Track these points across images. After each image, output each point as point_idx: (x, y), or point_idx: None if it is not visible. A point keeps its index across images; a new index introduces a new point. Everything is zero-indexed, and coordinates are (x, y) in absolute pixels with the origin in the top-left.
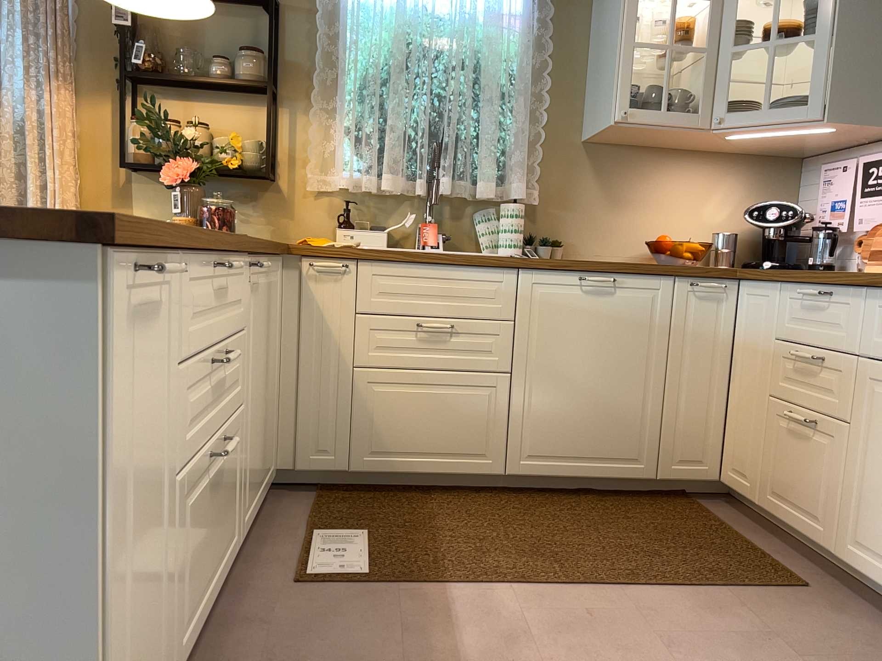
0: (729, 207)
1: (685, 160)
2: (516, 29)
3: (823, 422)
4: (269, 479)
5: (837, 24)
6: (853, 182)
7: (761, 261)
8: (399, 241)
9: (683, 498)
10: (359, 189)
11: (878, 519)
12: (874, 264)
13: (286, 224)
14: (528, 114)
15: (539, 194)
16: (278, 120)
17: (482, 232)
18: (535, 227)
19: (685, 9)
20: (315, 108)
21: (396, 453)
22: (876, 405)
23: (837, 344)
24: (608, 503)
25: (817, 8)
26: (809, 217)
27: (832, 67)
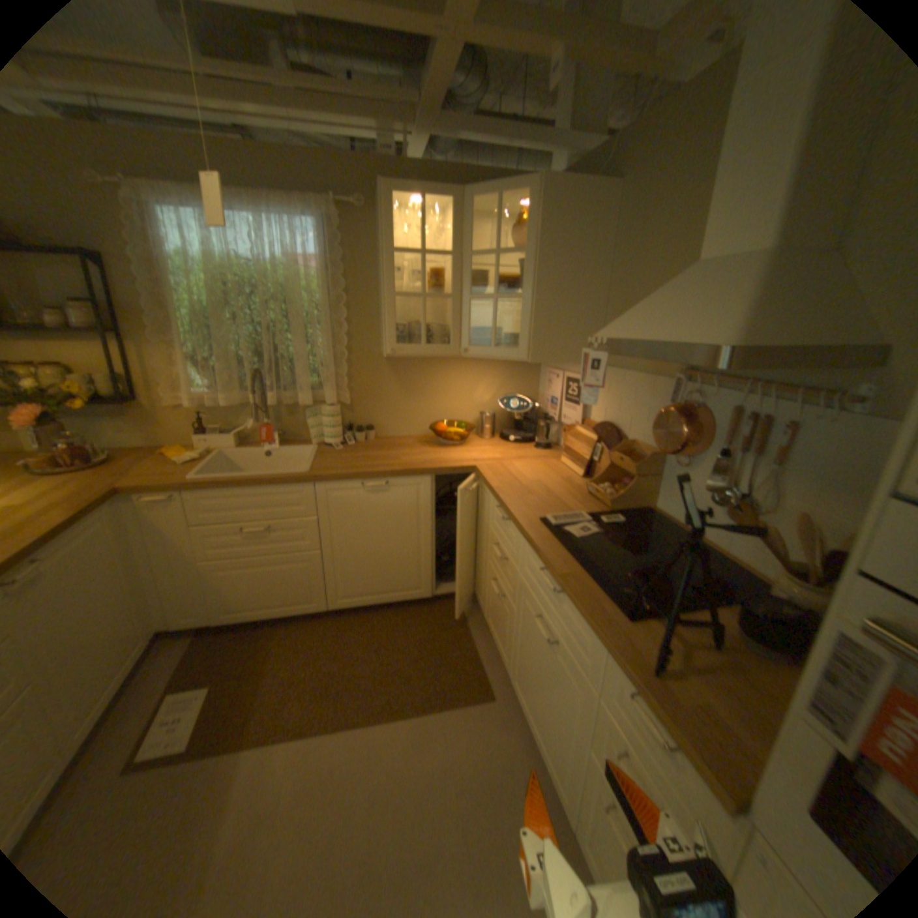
0: (491, 391)
1: (458, 361)
2: (313, 267)
3: (506, 597)
4: (135, 655)
5: (535, 288)
6: (561, 388)
7: (506, 437)
8: (249, 435)
9: (452, 601)
10: (205, 403)
11: (524, 678)
12: (564, 456)
13: (153, 431)
14: (335, 335)
15: (350, 396)
16: (123, 351)
17: (310, 426)
18: (352, 417)
19: (444, 251)
20: (151, 342)
21: (244, 609)
22: (525, 609)
23: (511, 554)
24: (398, 617)
25: (526, 269)
26: (537, 406)
27: (532, 322)
